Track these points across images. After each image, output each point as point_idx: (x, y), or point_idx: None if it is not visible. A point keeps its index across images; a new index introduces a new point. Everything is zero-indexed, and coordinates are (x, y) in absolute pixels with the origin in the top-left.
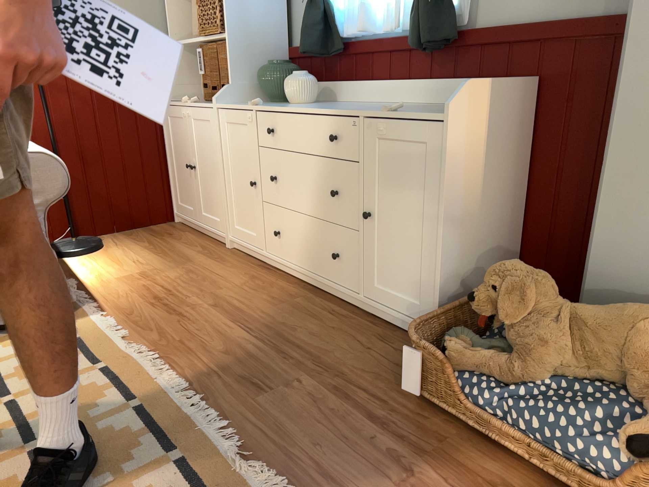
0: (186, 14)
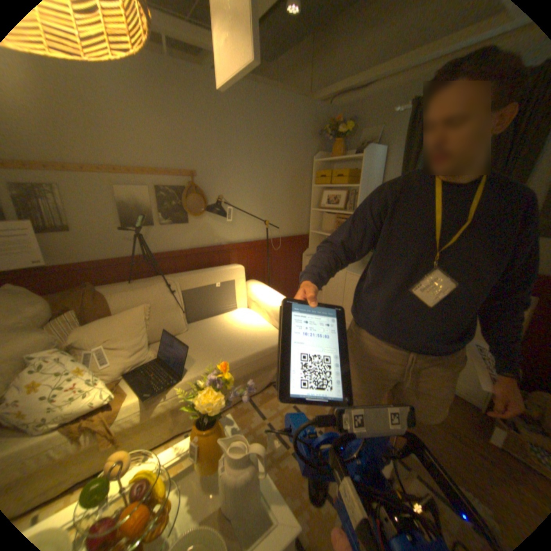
0: (317, 217)
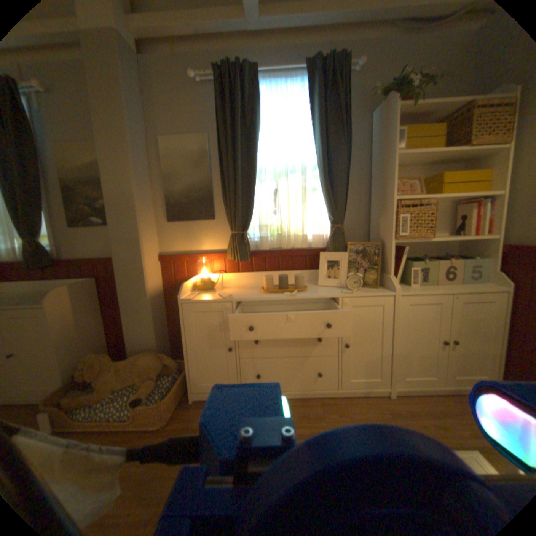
0: None
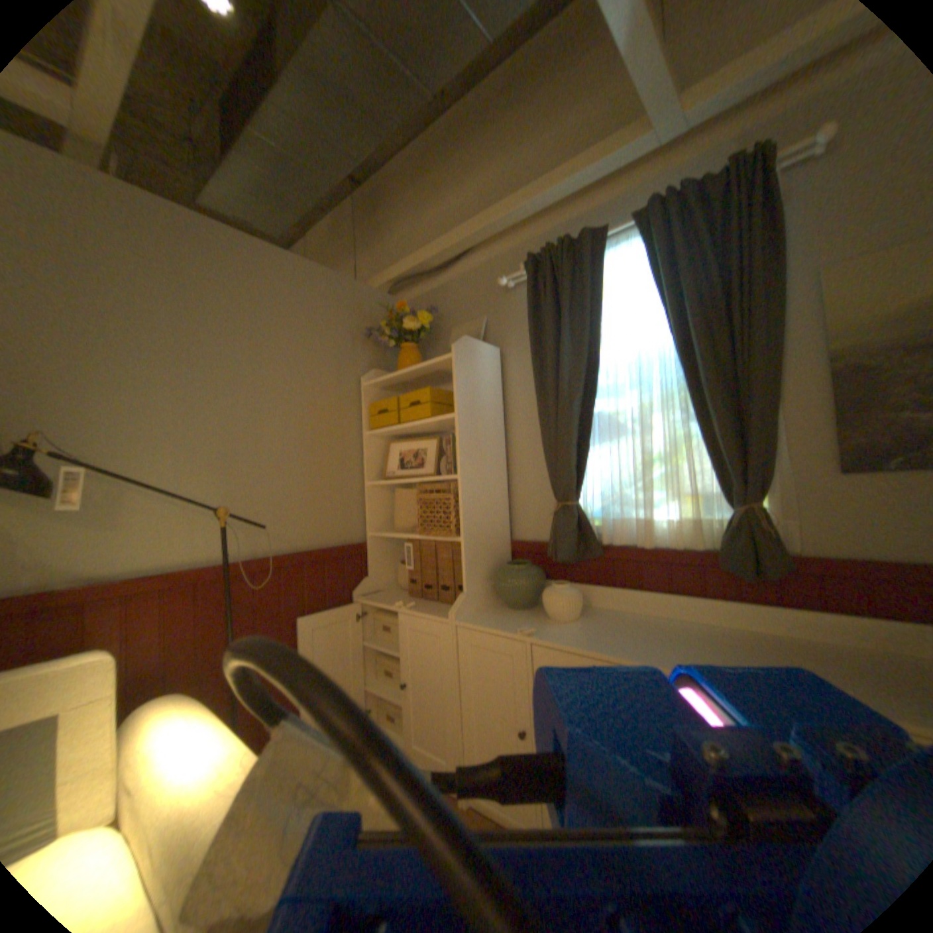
0: (384, 499)
